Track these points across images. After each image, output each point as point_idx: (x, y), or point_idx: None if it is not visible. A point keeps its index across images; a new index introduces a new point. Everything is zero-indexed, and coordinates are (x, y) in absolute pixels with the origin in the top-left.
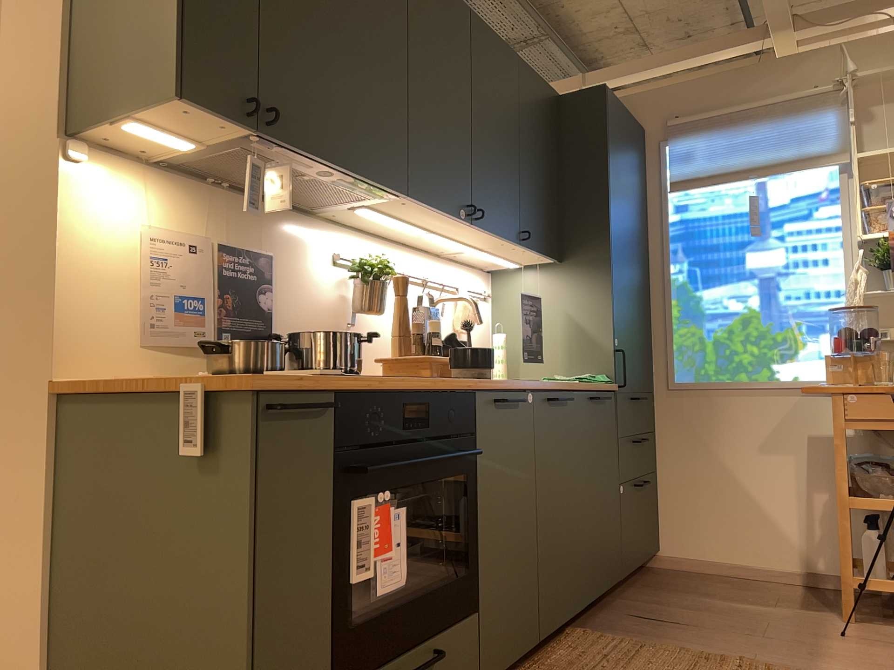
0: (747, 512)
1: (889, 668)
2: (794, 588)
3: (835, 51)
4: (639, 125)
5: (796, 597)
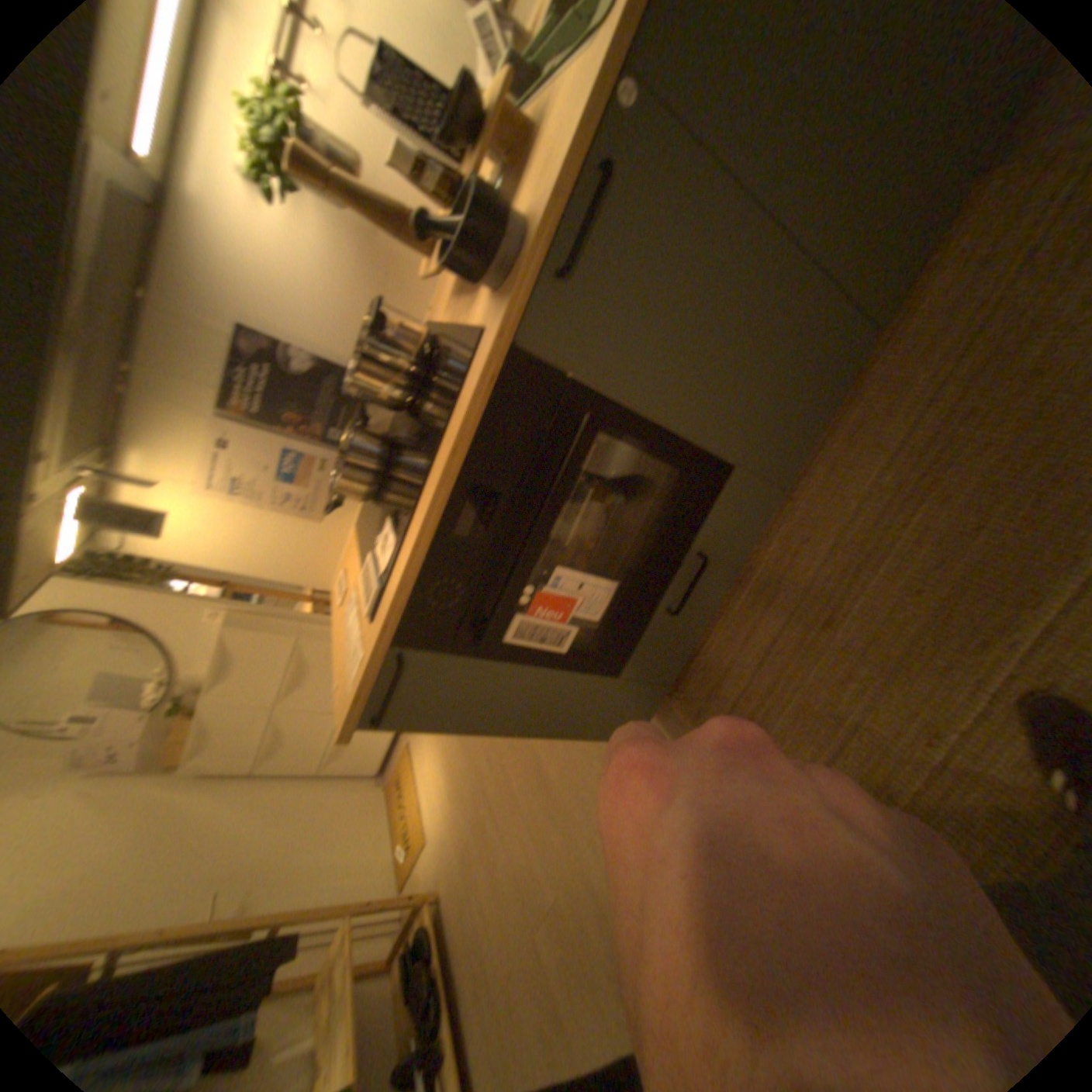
0: None
1: None
2: None
3: None
4: None
5: None
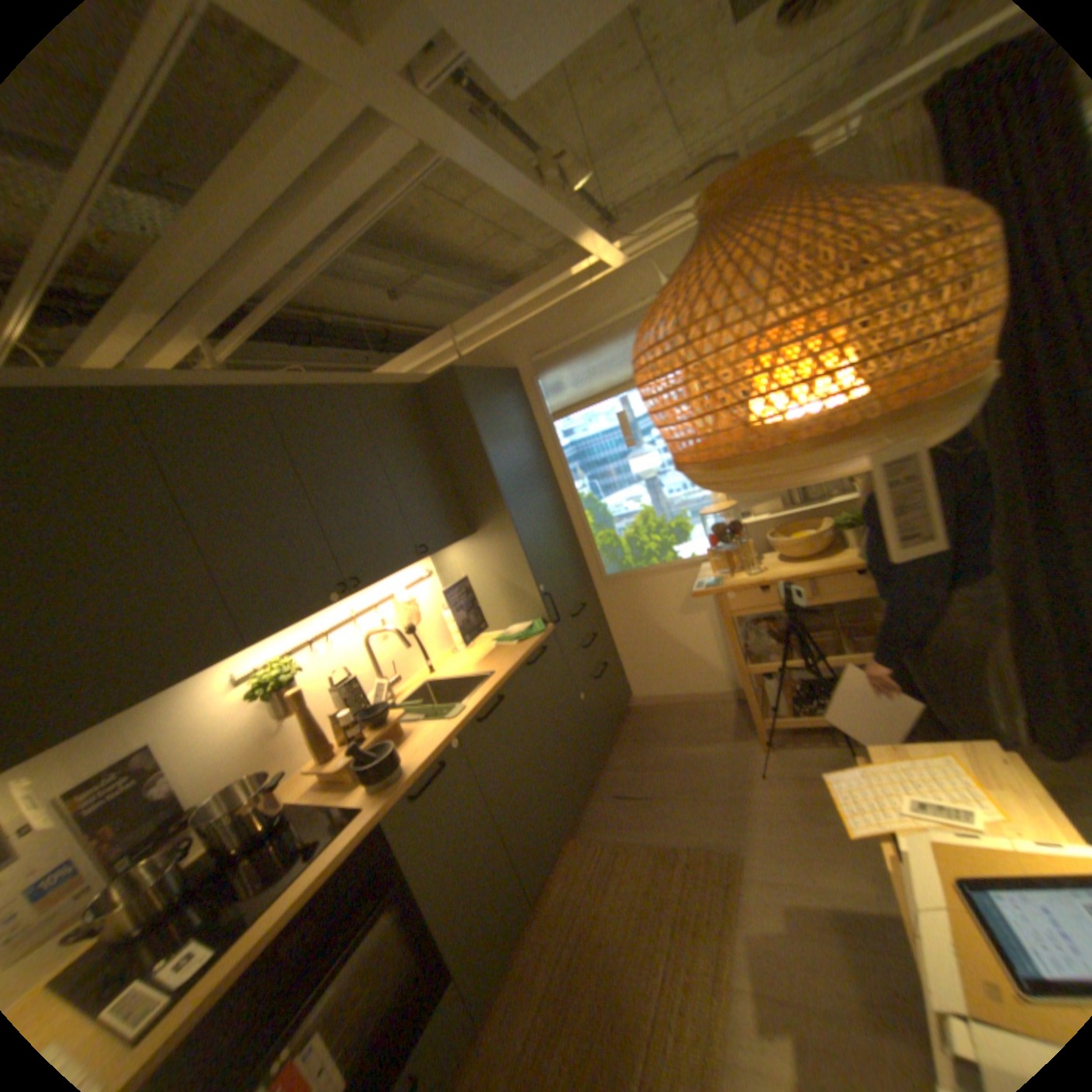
0: (684, 659)
1: (795, 825)
2: (729, 708)
3: (652, 257)
4: (511, 365)
5: (729, 724)
